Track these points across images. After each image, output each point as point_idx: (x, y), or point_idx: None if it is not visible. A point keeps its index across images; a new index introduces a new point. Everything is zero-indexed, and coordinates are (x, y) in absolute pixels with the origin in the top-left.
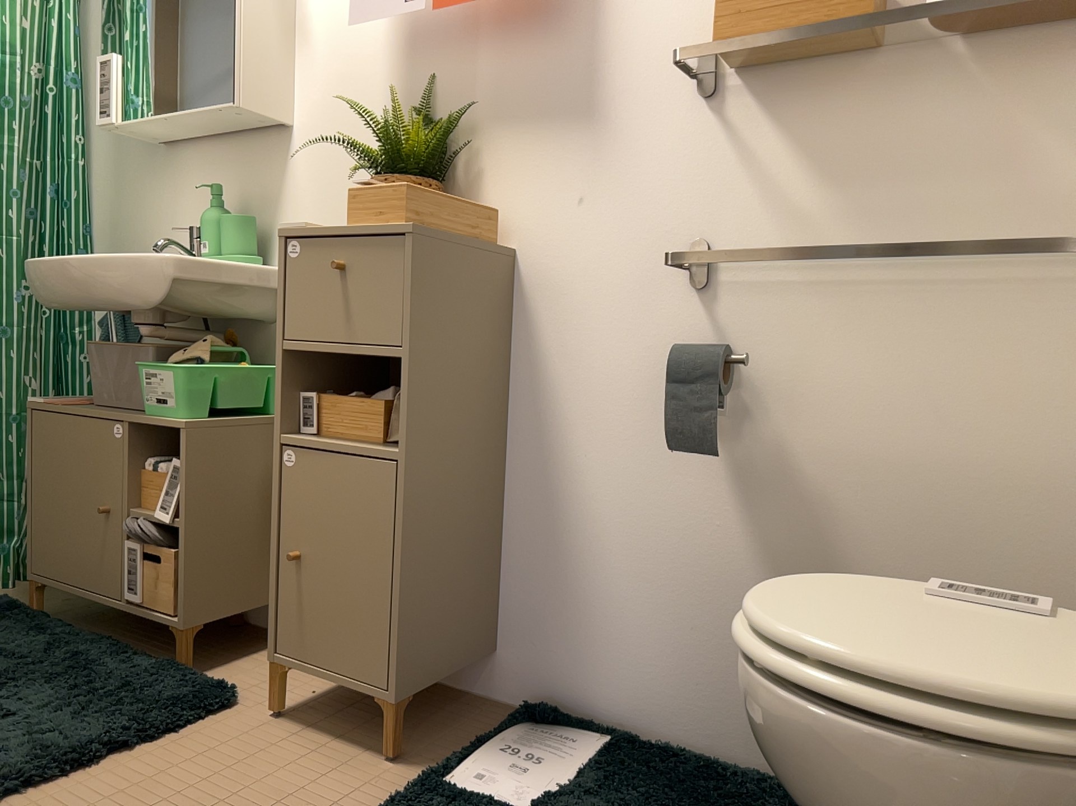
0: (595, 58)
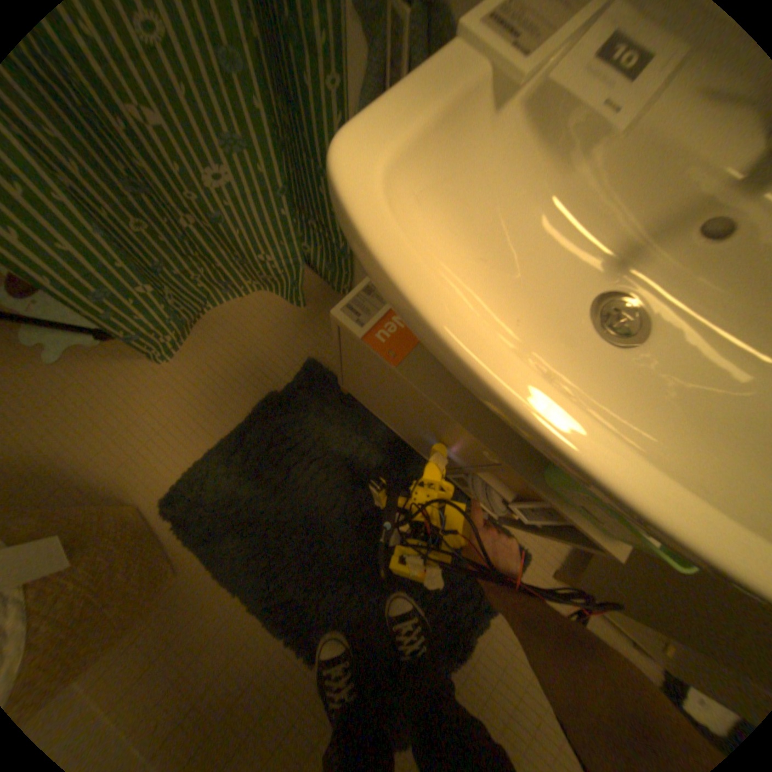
0: None
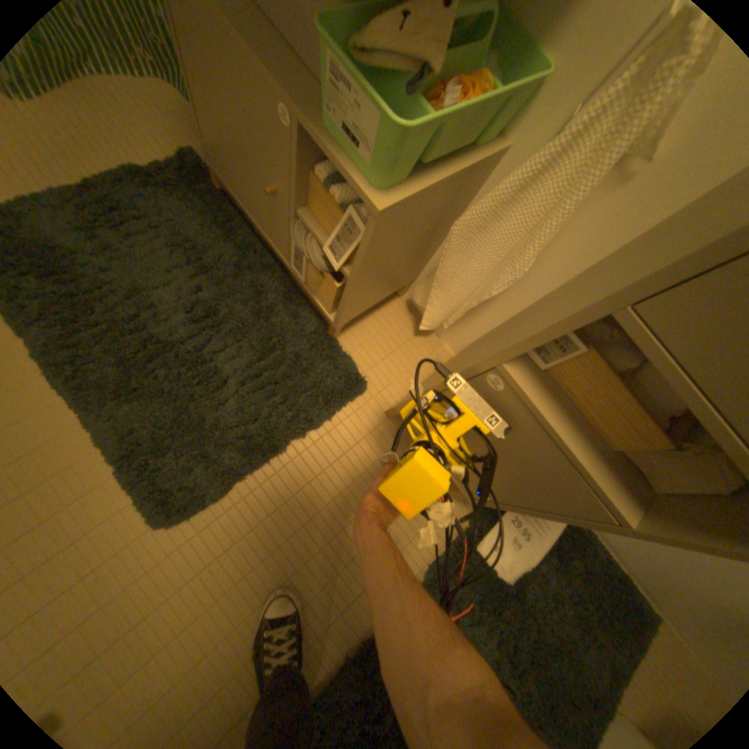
0: None
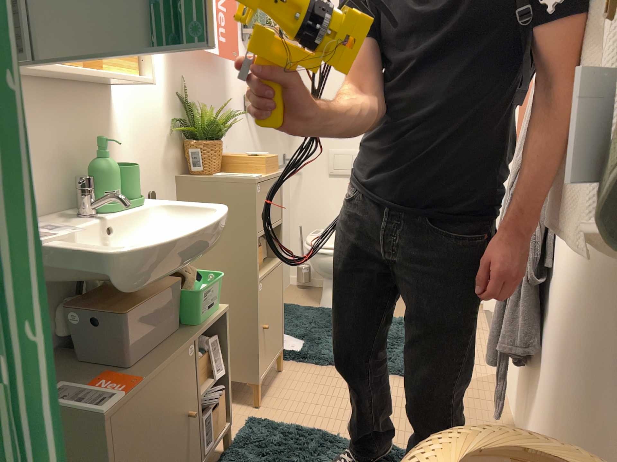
0: (227, 88)
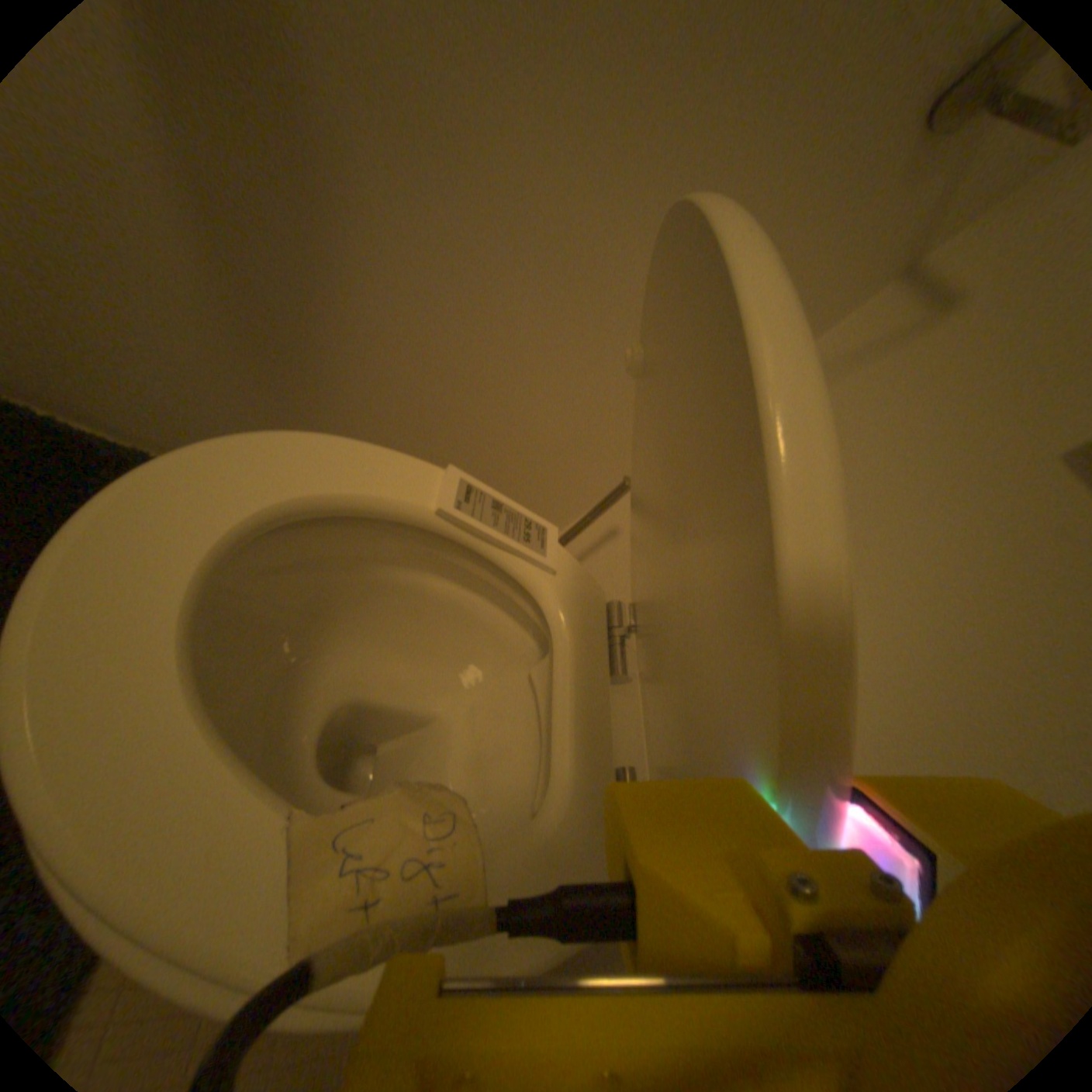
0: None
